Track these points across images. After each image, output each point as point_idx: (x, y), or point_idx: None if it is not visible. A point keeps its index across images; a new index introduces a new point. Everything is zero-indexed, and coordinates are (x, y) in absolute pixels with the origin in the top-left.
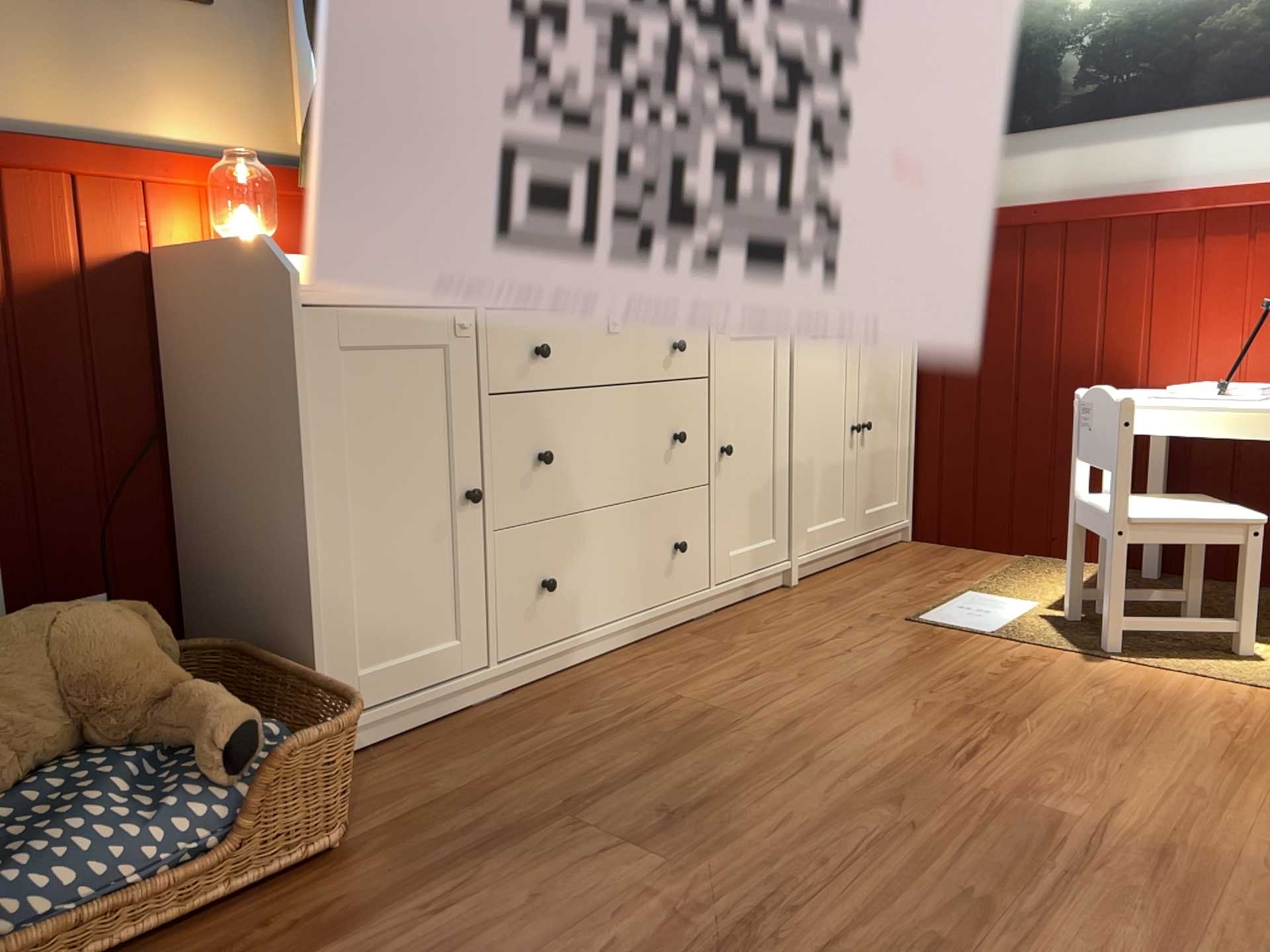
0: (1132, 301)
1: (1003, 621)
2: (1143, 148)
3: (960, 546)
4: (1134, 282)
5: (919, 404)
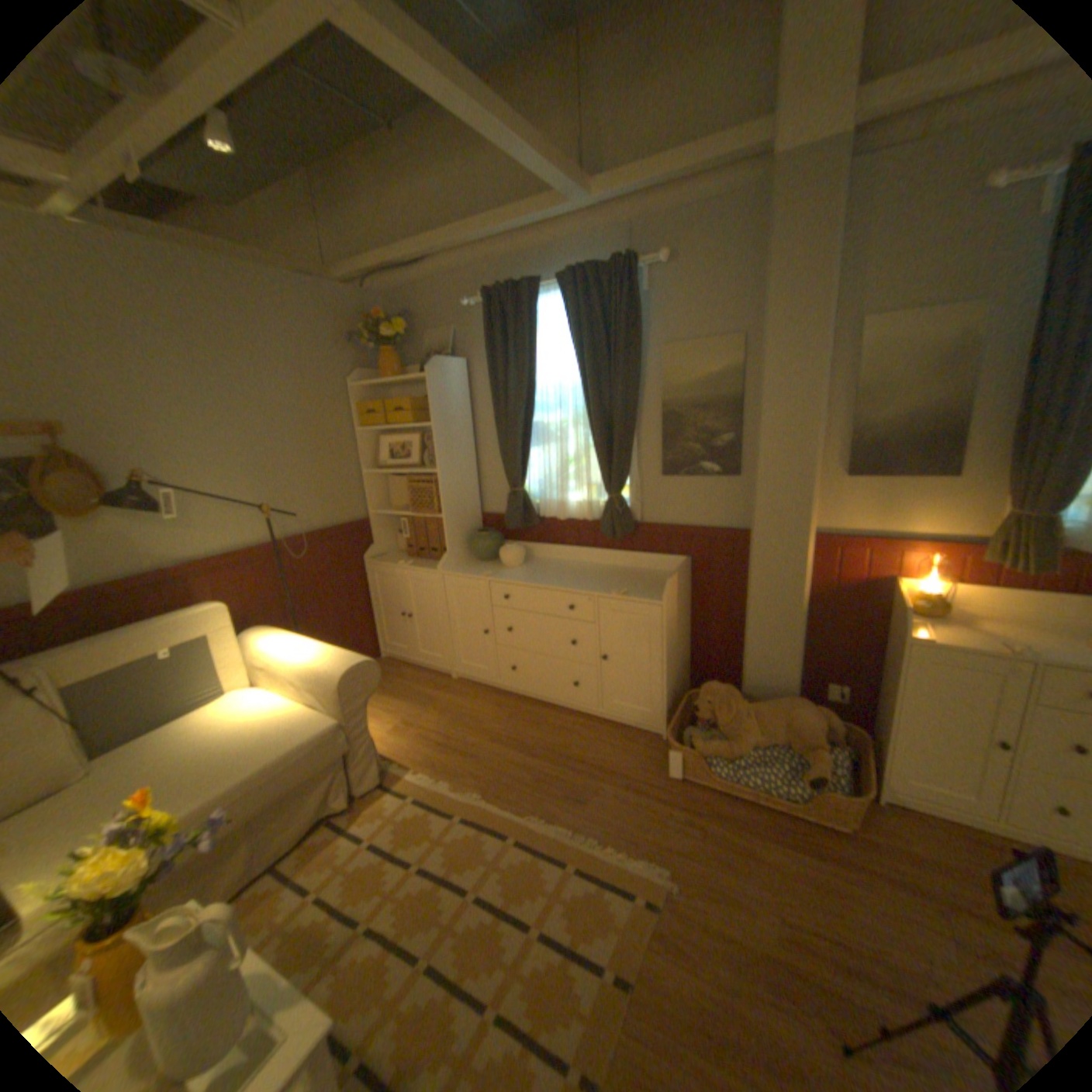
0: None
1: None
2: None
3: None
4: None
5: None
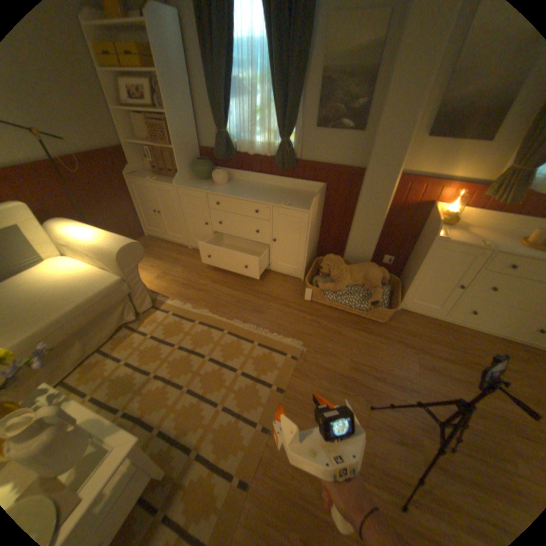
0: None
1: None
2: None
3: None
4: None
5: None
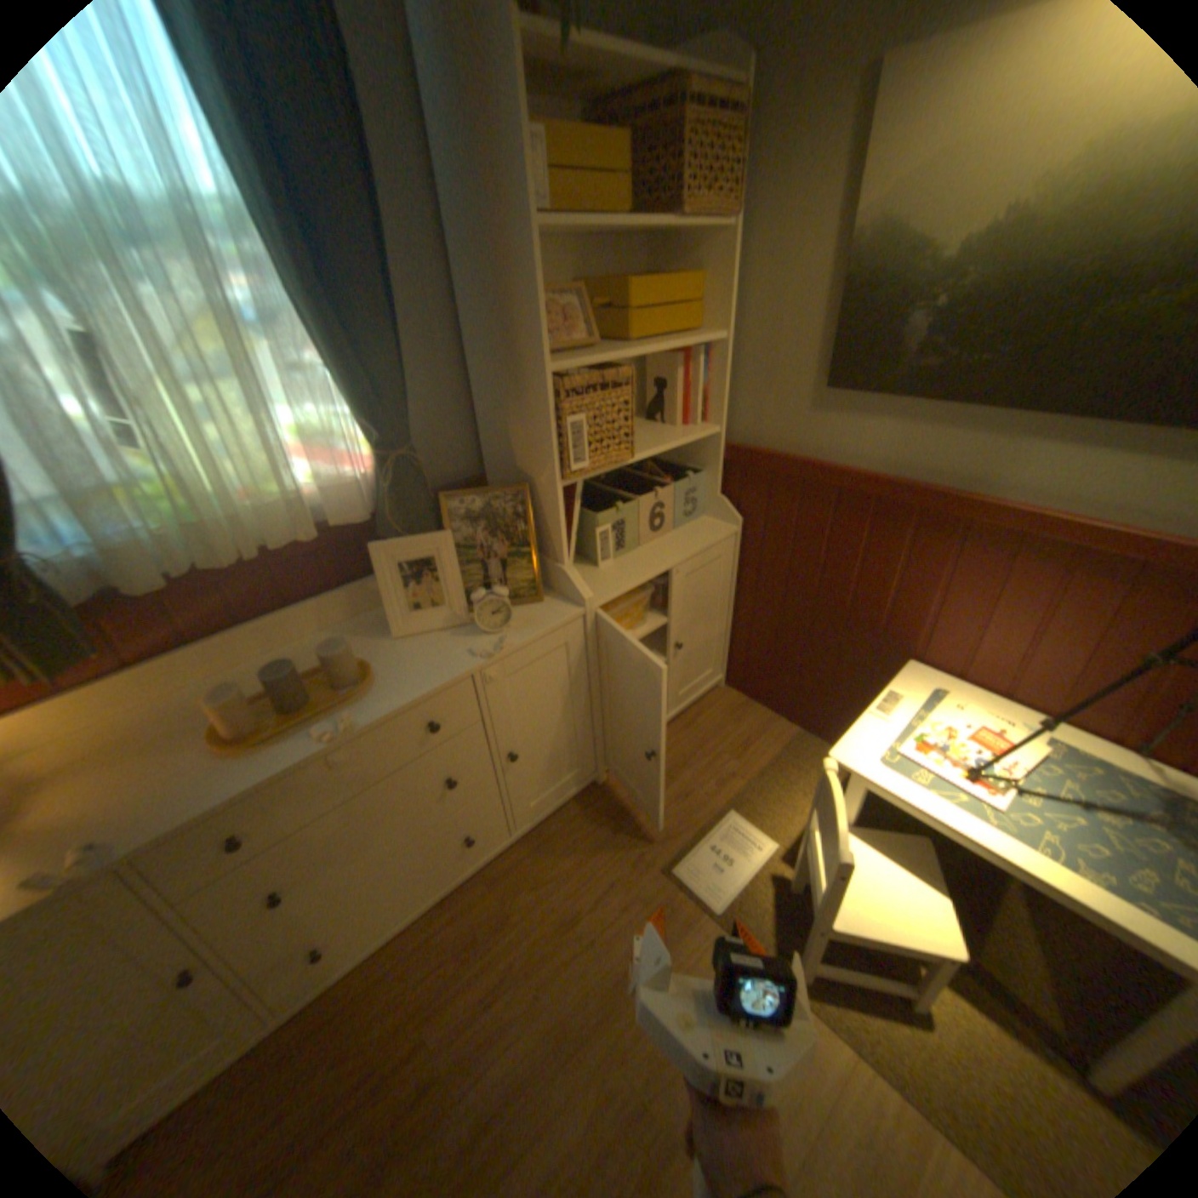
0: (929, 589)
1: (736, 888)
2: (979, 442)
3: (757, 704)
4: (934, 573)
5: (736, 601)
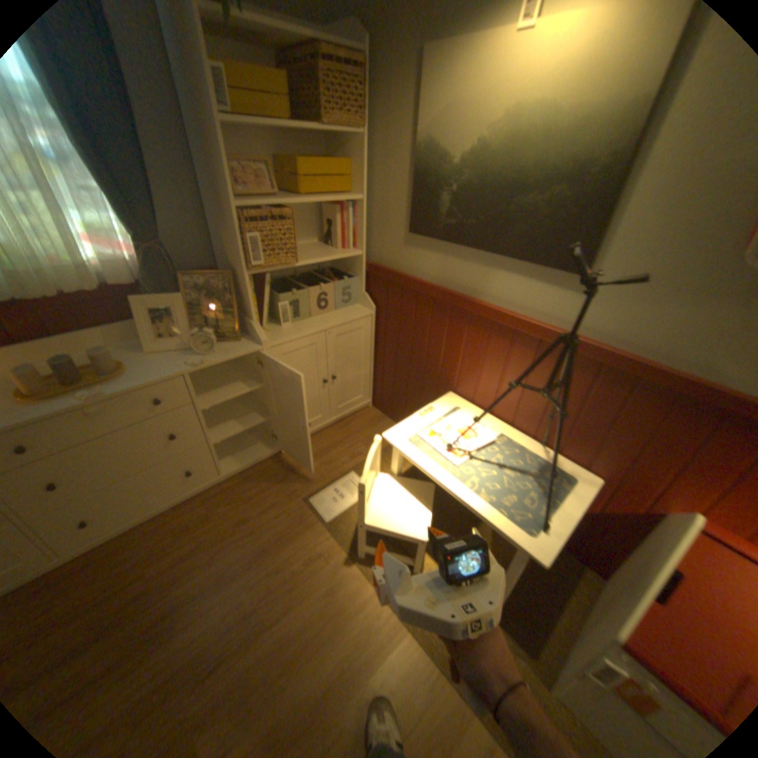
0: (456, 351)
1: (341, 510)
2: (474, 269)
3: (386, 417)
4: (458, 342)
5: (375, 356)
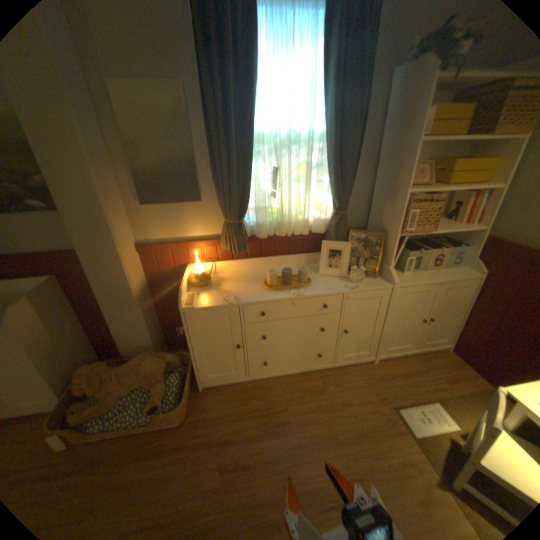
0: None
1: (430, 434)
2: None
3: (469, 367)
4: None
5: (472, 311)
